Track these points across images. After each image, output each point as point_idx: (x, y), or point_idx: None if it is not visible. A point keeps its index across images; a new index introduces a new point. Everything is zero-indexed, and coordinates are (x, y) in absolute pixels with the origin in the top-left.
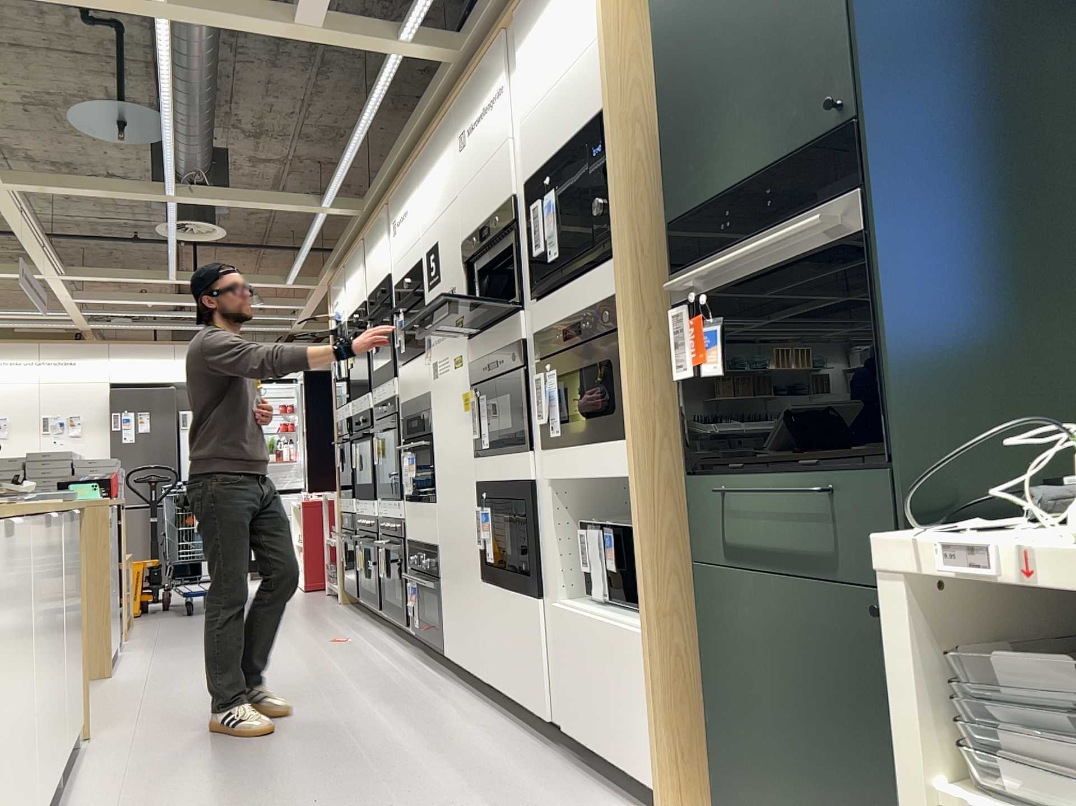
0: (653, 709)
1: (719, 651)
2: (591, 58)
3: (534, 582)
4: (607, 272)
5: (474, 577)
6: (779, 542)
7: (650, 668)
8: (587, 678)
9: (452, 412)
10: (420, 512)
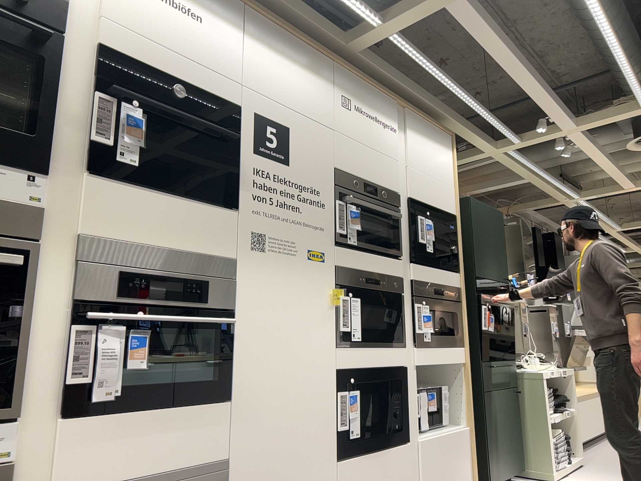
0: (469, 458)
1: (488, 419)
2: (448, 190)
3: (404, 432)
4: (453, 276)
5: (324, 462)
6: (499, 379)
7: (468, 441)
8: (440, 469)
9: (296, 297)
10: (163, 422)
